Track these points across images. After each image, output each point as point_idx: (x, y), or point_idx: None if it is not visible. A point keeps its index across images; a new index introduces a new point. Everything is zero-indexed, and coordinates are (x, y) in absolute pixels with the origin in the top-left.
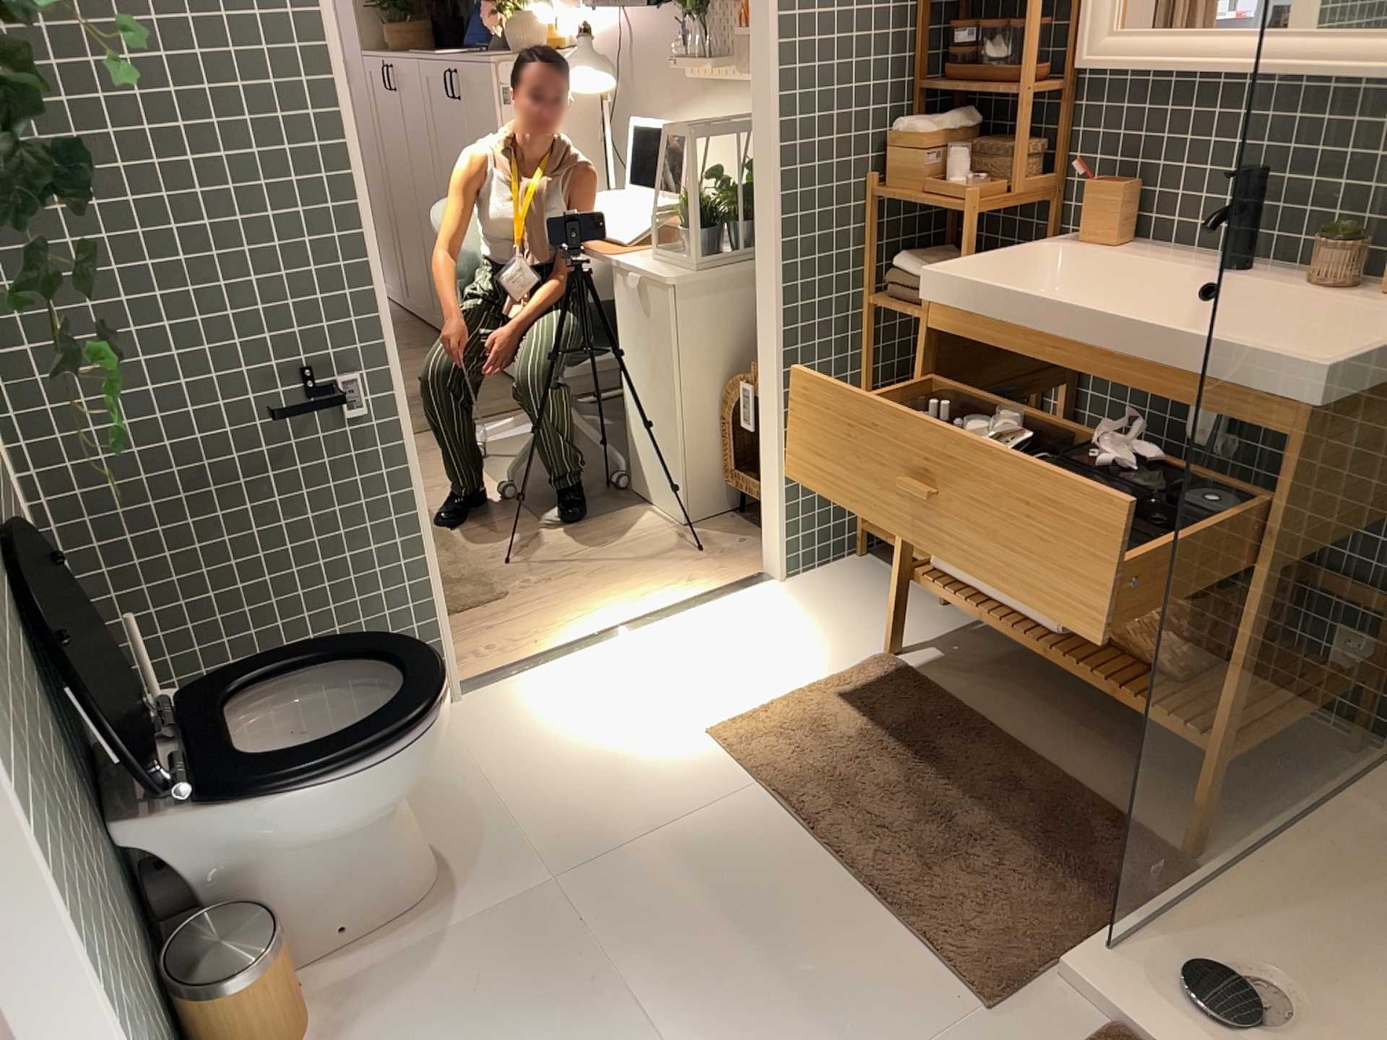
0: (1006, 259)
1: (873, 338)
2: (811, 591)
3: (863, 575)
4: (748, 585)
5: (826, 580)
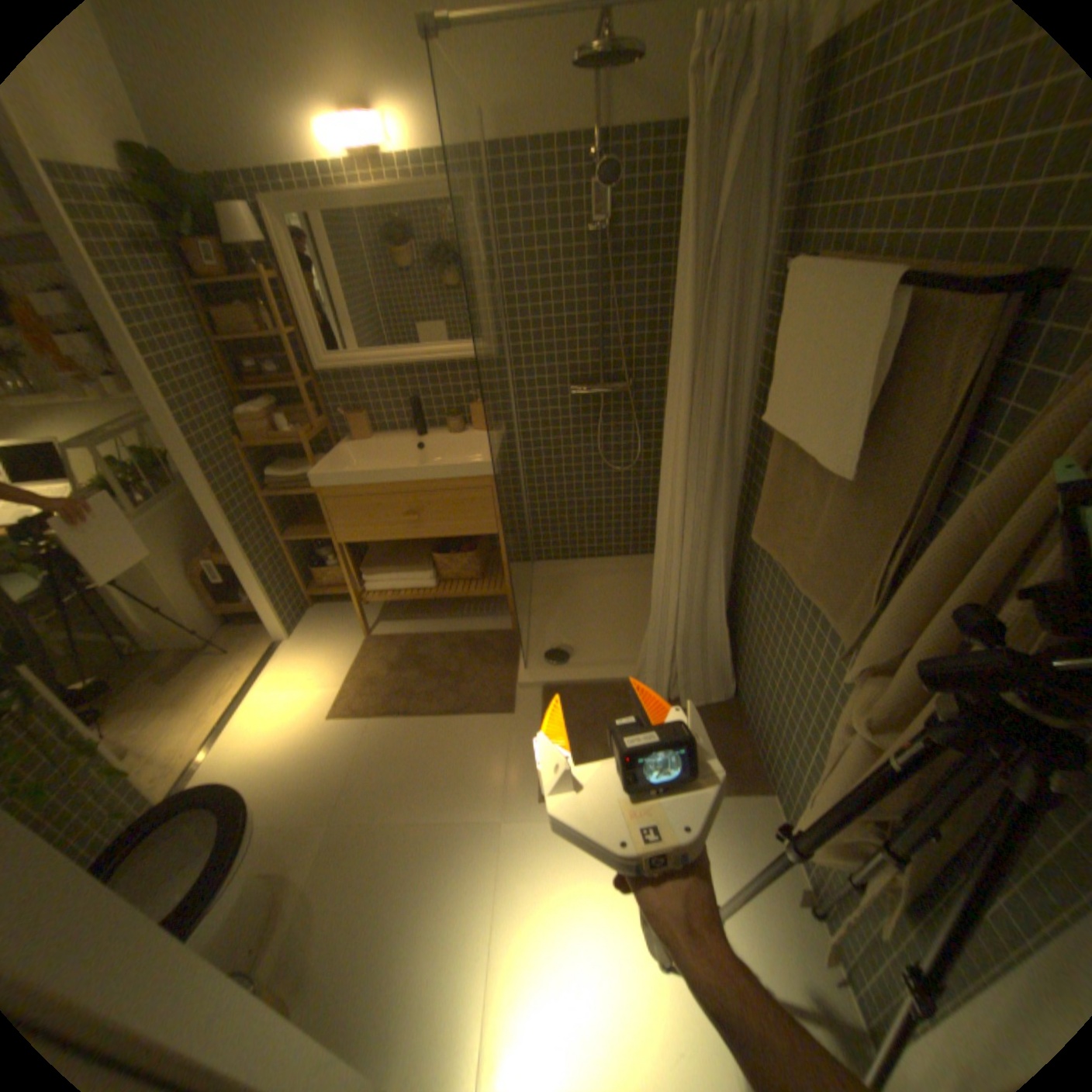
0: (331, 457)
1: (269, 512)
2: (306, 635)
3: (321, 615)
4: (270, 652)
5: (306, 627)
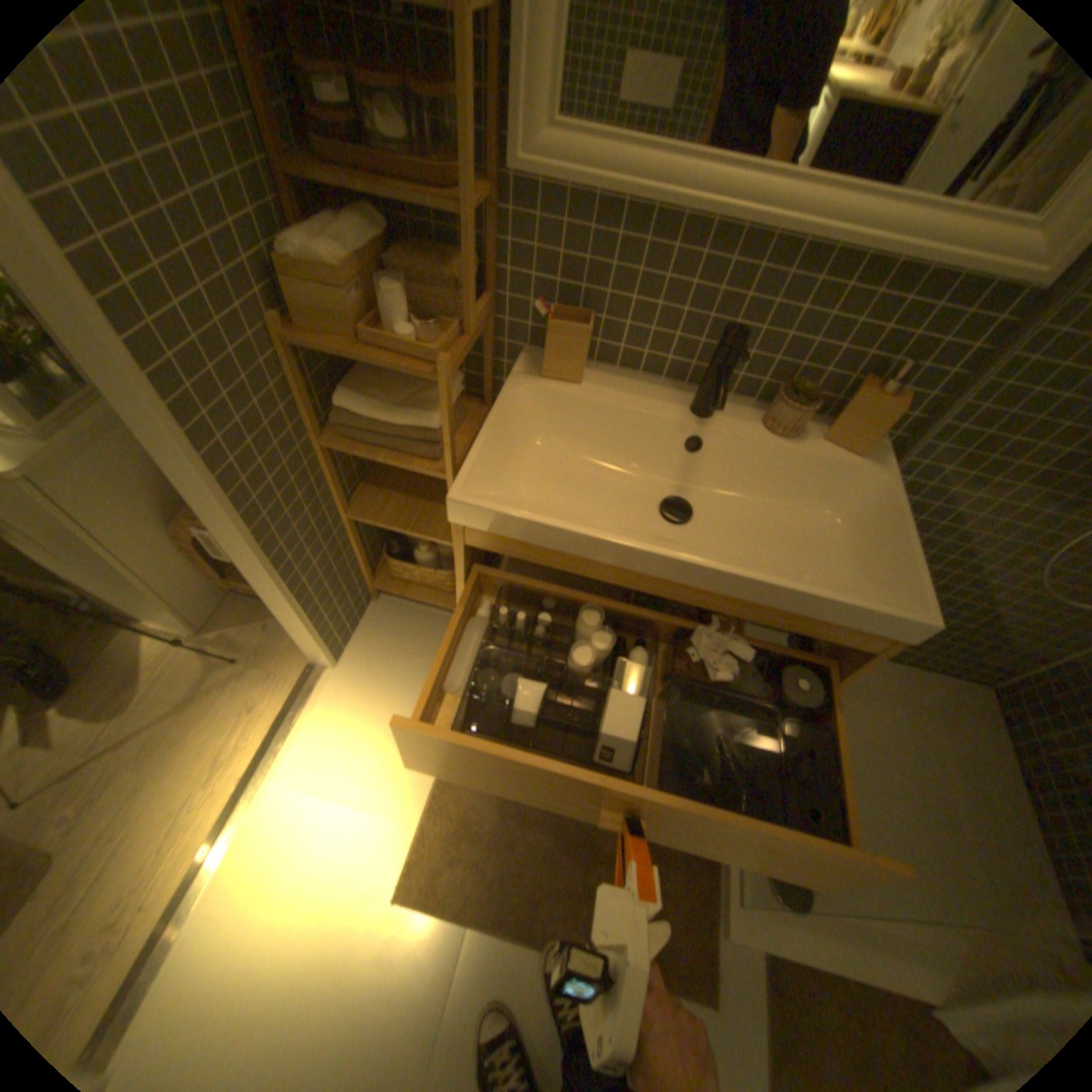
0: (497, 422)
1: (331, 466)
2: (366, 666)
3: (391, 623)
4: (306, 685)
5: (367, 645)
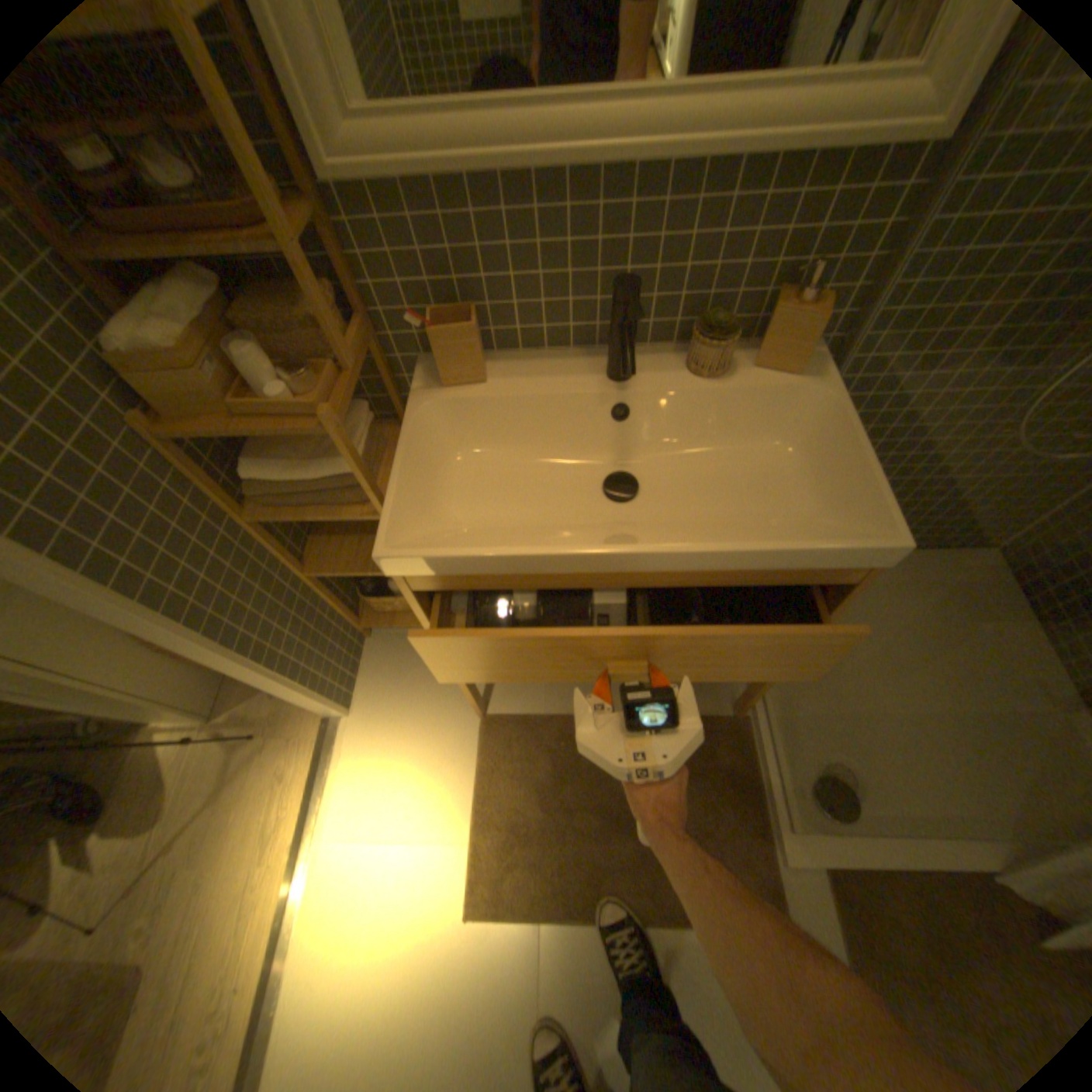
0: (408, 453)
1: (268, 533)
2: (377, 704)
3: (389, 655)
4: (325, 739)
5: (372, 683)
